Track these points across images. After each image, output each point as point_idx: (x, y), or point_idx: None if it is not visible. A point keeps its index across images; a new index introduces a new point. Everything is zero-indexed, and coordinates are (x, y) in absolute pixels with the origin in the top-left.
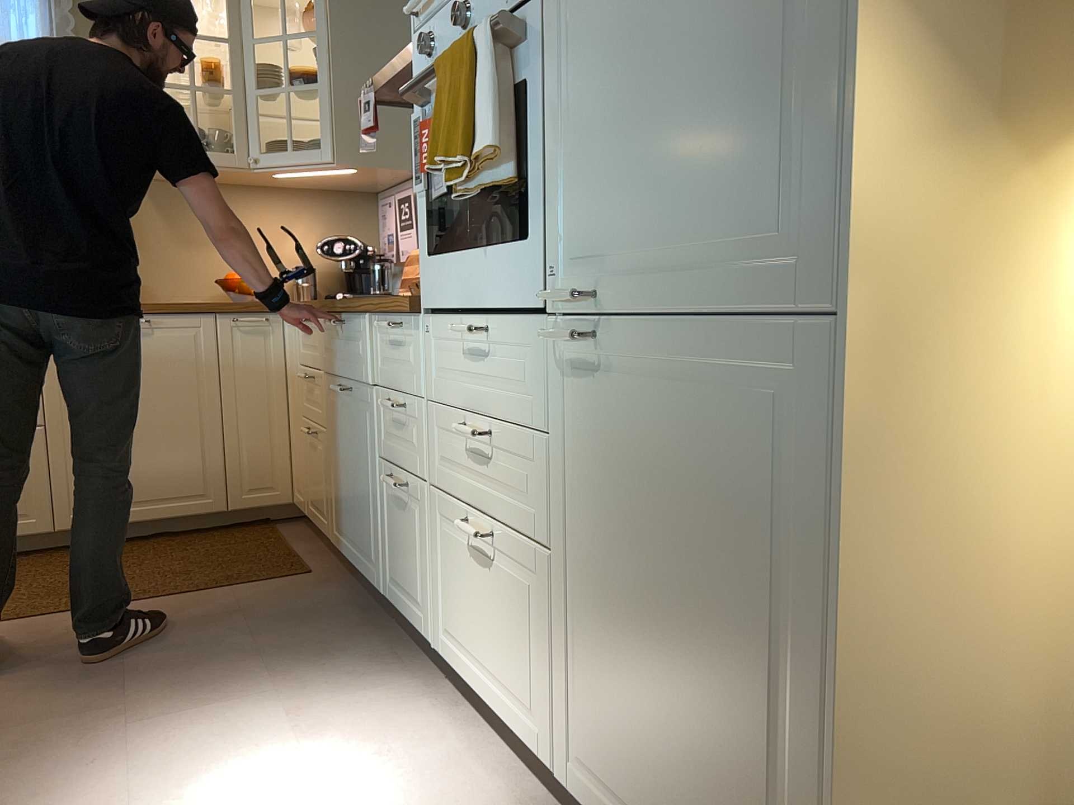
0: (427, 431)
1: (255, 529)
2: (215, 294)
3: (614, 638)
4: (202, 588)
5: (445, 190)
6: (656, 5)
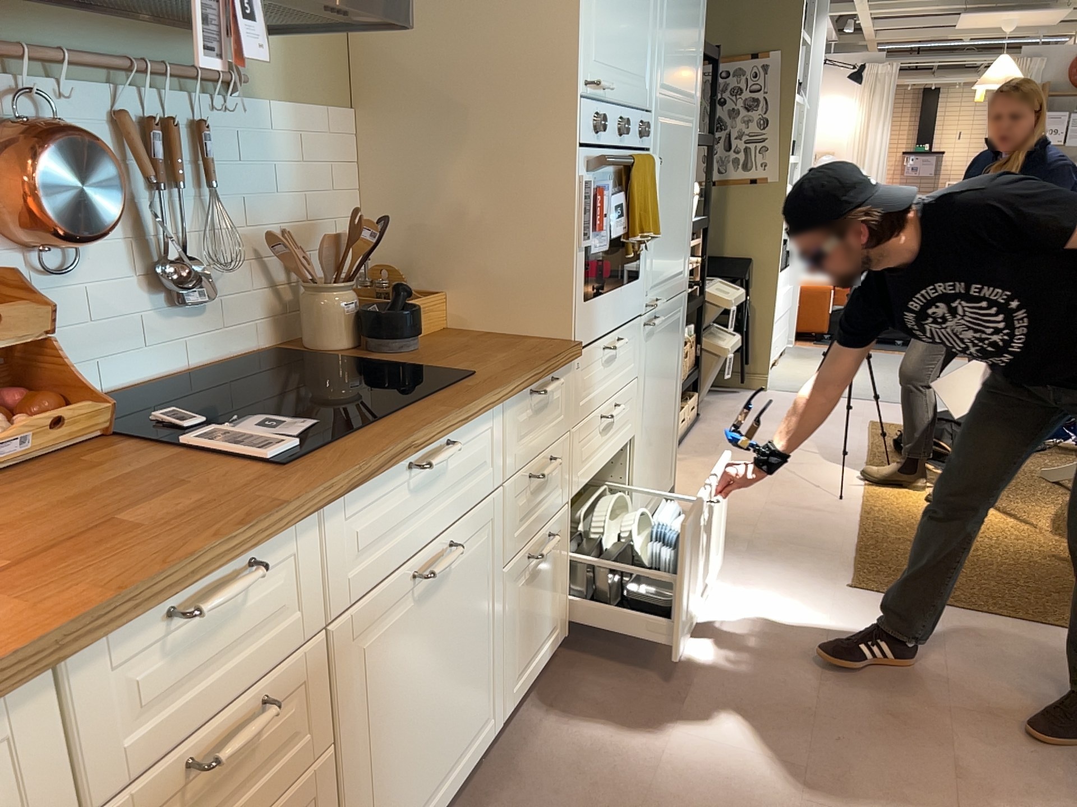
0: (569, 457)
1: None
2: None
3: (650, 439)
4: None
5: (604, 248)
6: (672, 188)
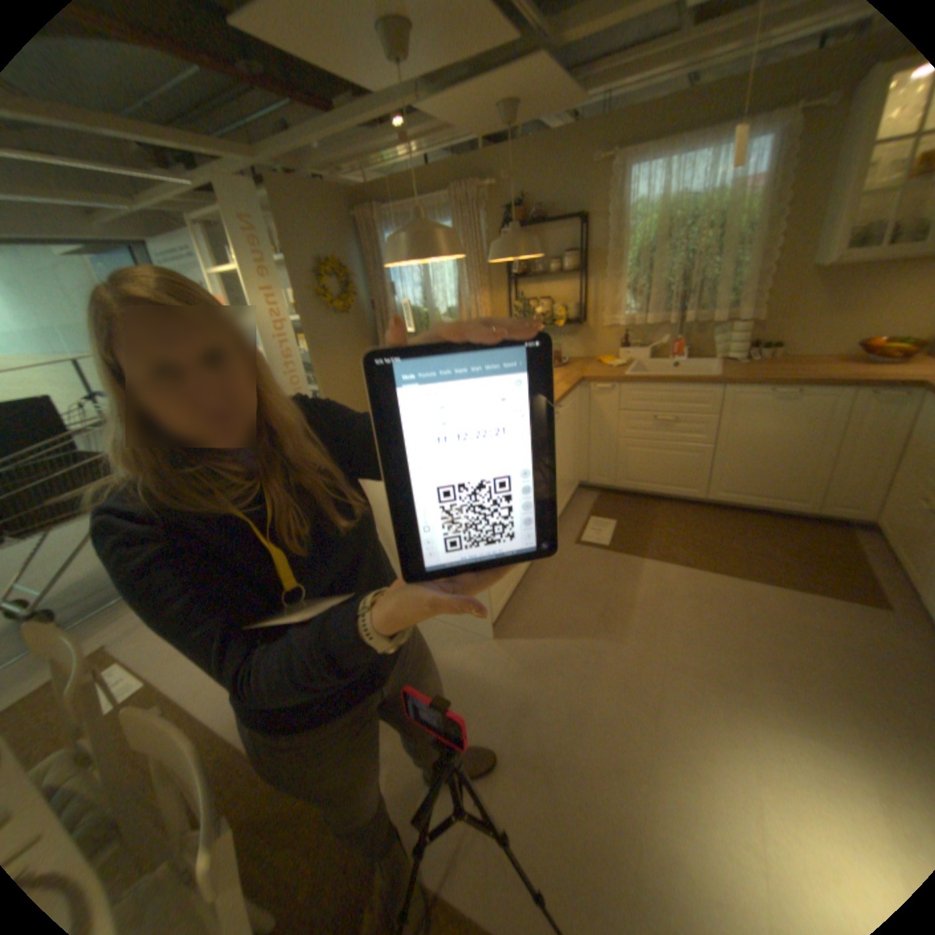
0: None
1: (837, 531)
2: (850, 348)
3: None
4: (797, 587)
5: None
6: None
